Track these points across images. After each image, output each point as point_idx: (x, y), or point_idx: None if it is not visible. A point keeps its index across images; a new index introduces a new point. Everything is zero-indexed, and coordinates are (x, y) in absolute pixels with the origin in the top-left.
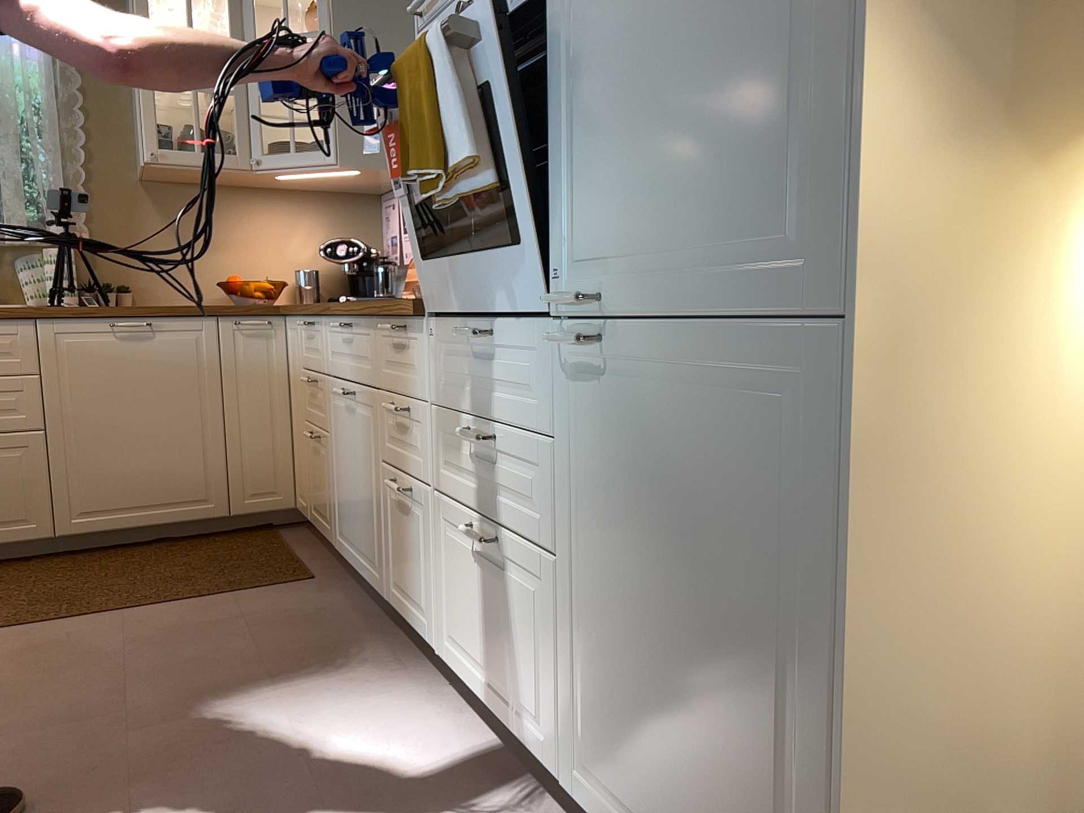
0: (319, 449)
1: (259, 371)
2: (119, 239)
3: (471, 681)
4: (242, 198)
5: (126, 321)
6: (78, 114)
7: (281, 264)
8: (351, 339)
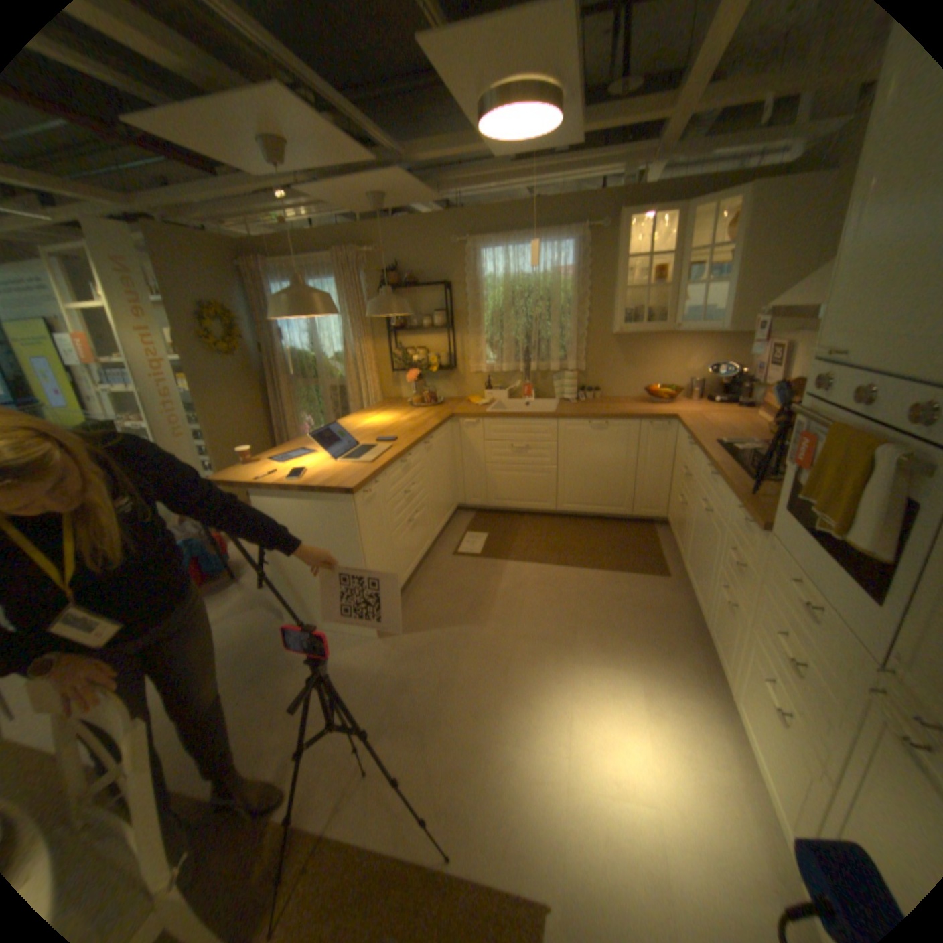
0: (685, 509)
1: (659, 448)
2: (597, 364)
3: (751, 741)
4: (665, 337)
5: (595, 421)
6: (585, 302)
7: (681, 374)
8: (716, 481)
